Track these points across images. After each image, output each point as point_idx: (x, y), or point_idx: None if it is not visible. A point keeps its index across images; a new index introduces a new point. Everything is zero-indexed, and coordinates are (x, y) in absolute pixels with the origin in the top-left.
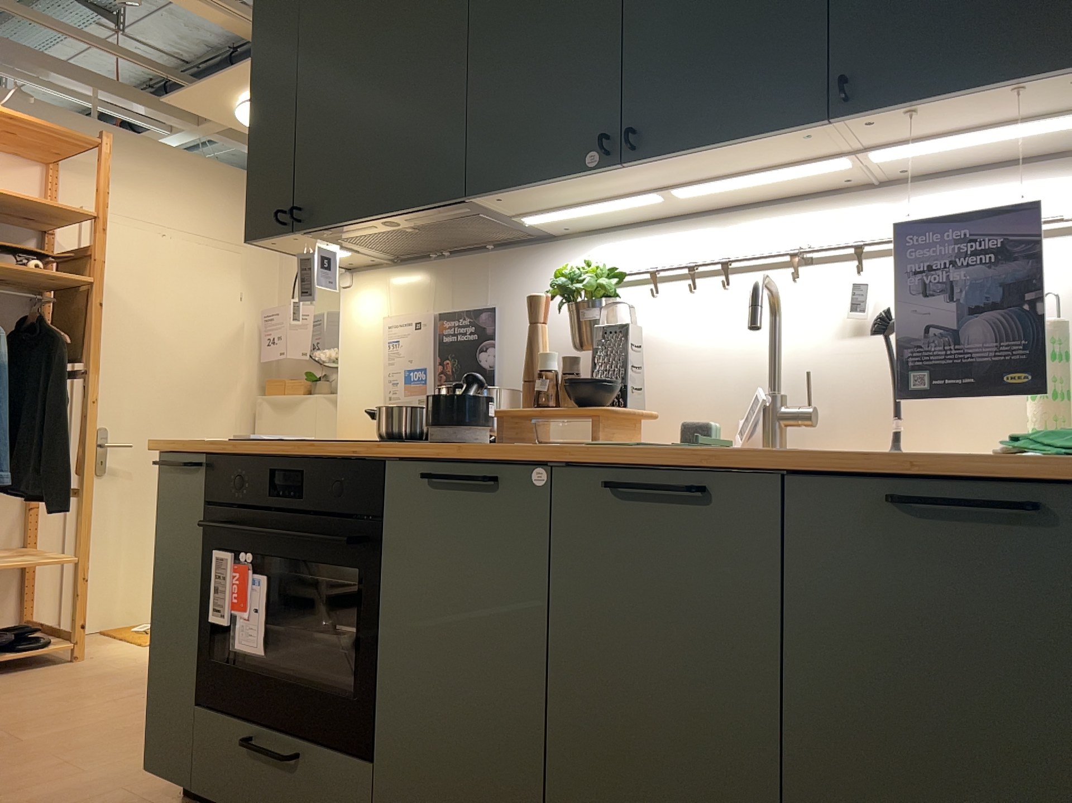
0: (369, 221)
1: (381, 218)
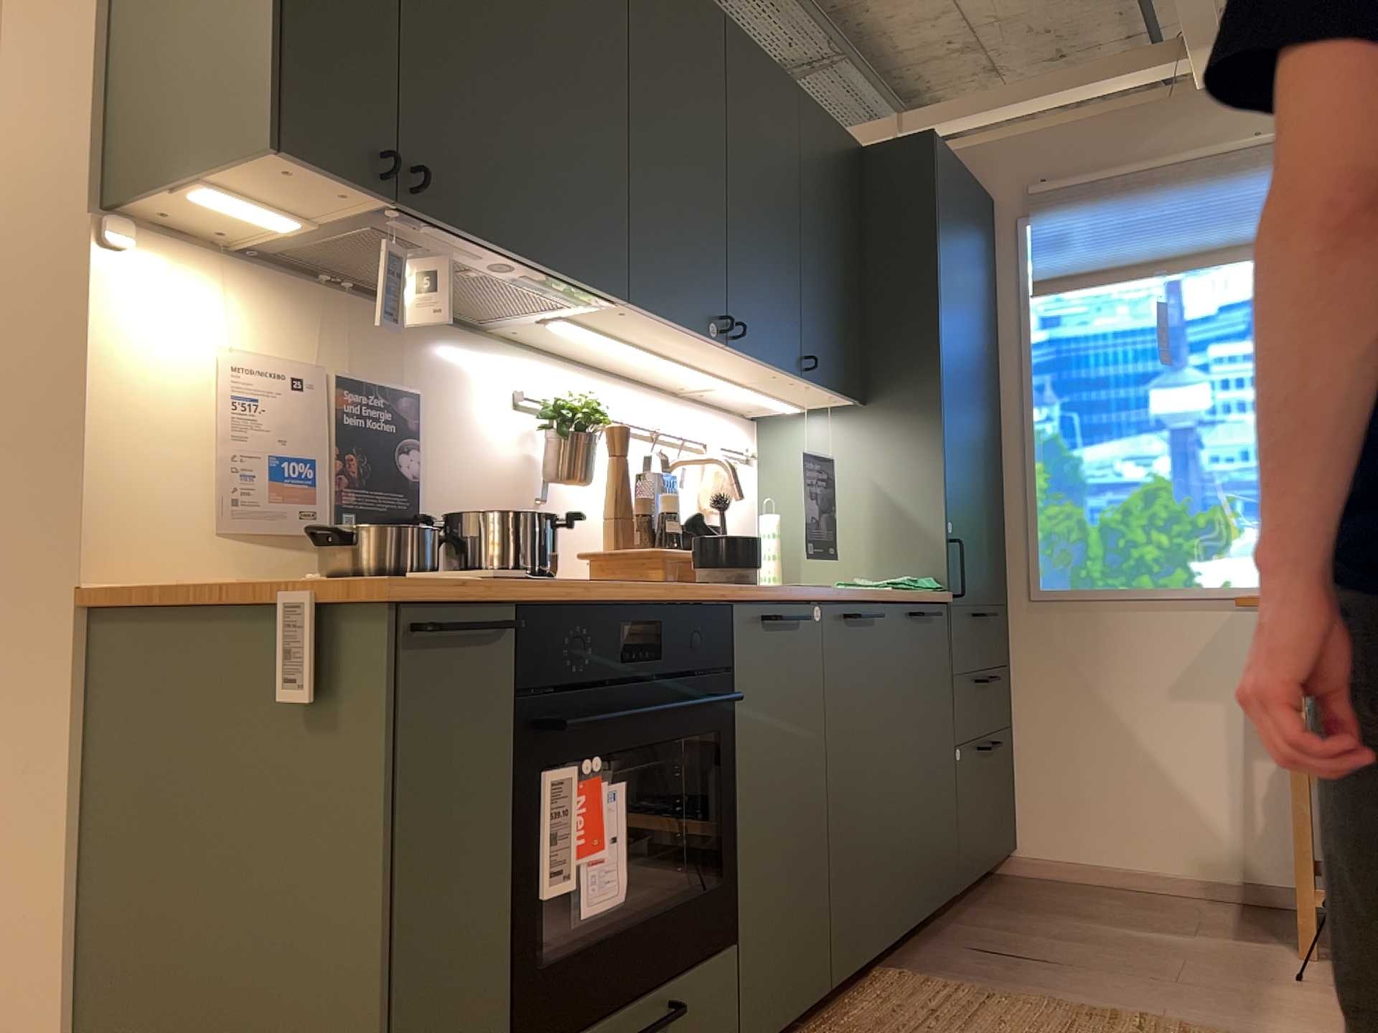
0: (505, 255)
1: (525, 262)
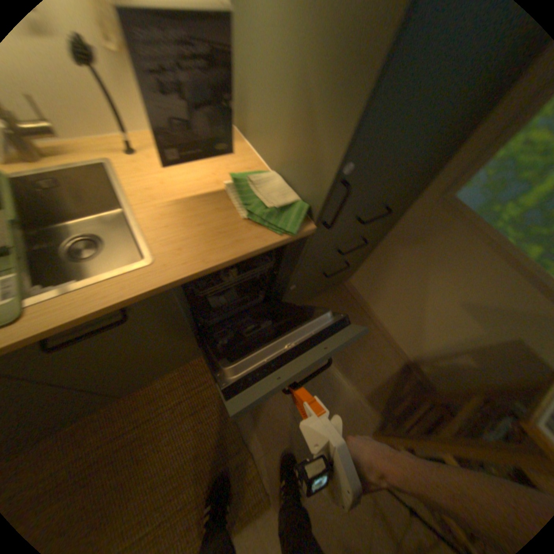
0: None
1: None
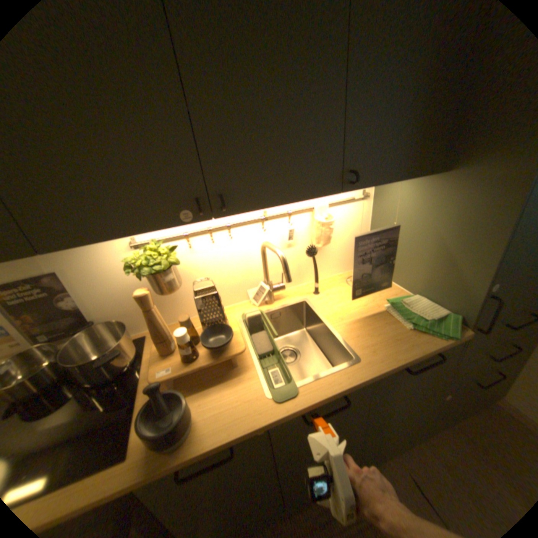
0: None
1: None
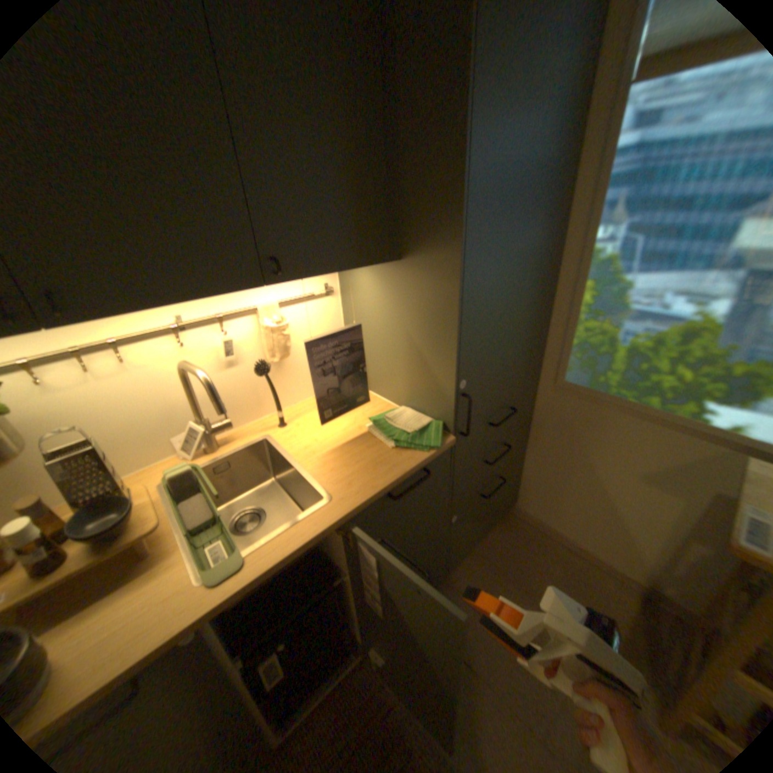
0: None
1: None
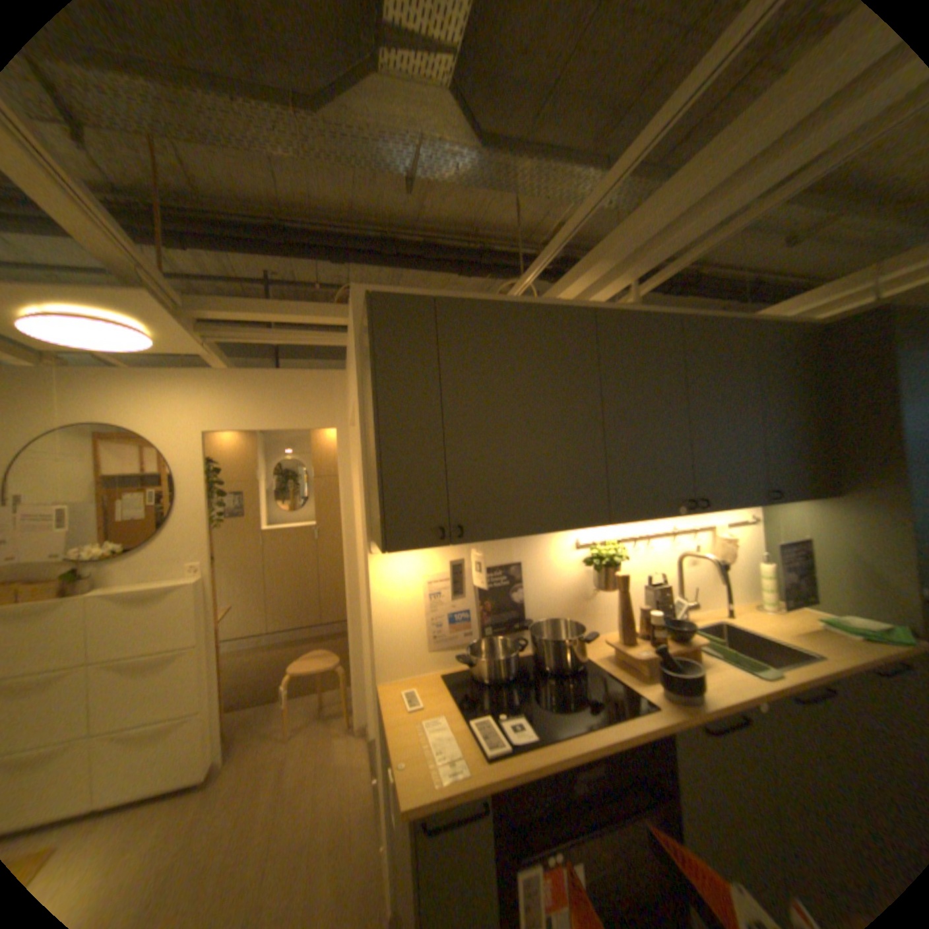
0: (523, 535)
1: (536, 533)
